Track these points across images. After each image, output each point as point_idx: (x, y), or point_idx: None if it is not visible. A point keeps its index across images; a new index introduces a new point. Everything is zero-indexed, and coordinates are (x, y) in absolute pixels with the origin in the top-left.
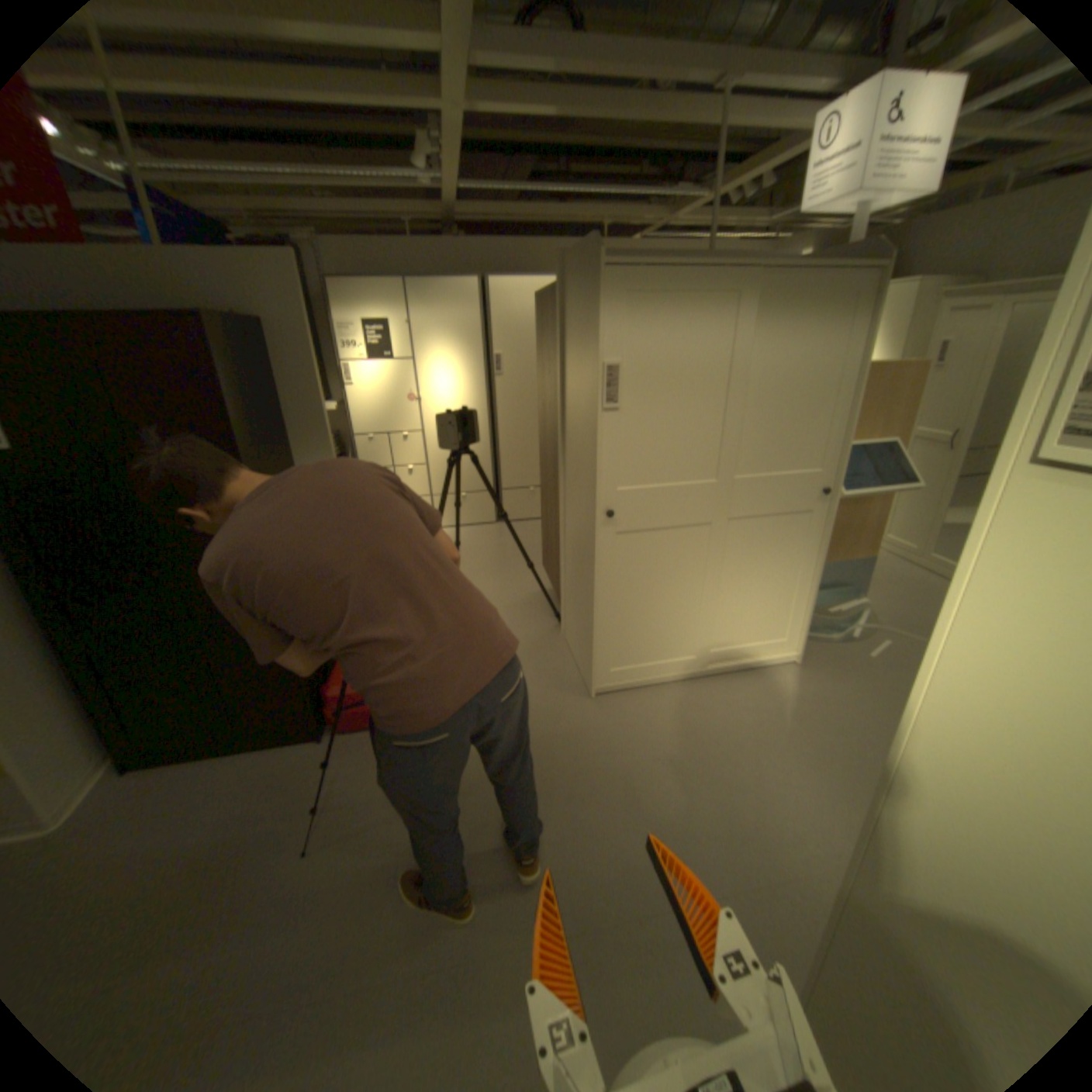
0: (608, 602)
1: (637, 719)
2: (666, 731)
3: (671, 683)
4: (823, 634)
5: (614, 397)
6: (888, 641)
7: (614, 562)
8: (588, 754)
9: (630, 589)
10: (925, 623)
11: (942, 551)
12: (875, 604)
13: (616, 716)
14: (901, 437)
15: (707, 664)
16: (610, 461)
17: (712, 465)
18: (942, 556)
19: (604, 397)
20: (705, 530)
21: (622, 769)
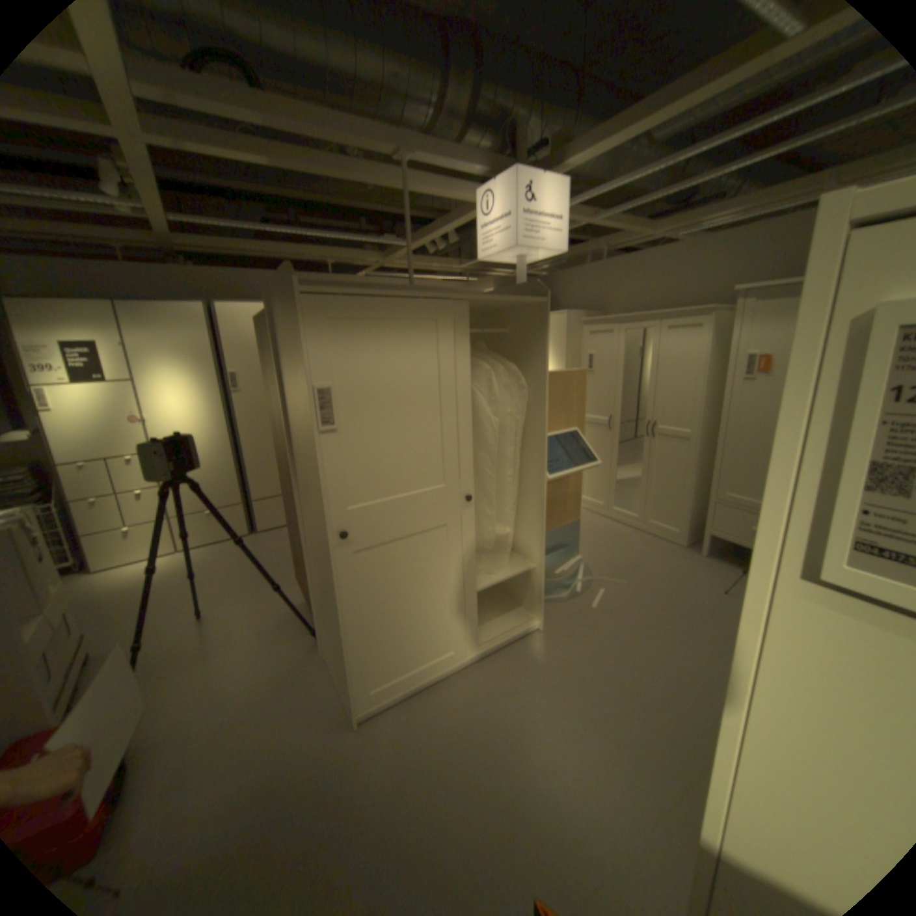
0: (355, 624)
1: (403, 741)
2: (434, 746)
3: (434, 684)
4: (554, 594)
5: (330, 418)
6: (601, 589)
7: (356, 580)
8: (351, 812)
9: (378, 604)
10: (621, 566)
11: (618, 502)
12: (585, 556)
13: (381, 744)
14: (578, 426)
15: (464, 654)
16: (336, 481)
17: (438, 471)
18: (619, 506)
19: (319, 419)
20: (442, 531)
21: (391, 819)
